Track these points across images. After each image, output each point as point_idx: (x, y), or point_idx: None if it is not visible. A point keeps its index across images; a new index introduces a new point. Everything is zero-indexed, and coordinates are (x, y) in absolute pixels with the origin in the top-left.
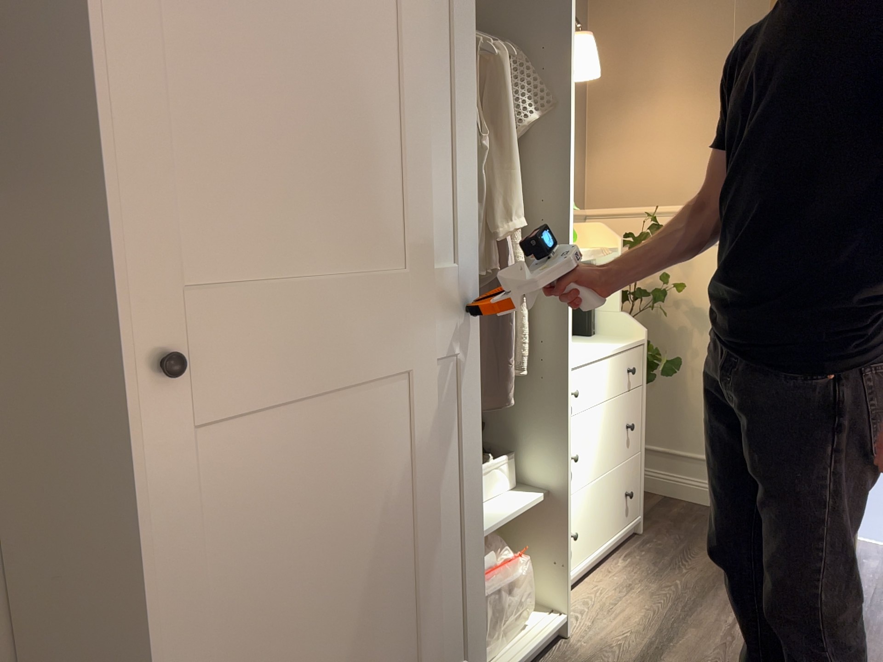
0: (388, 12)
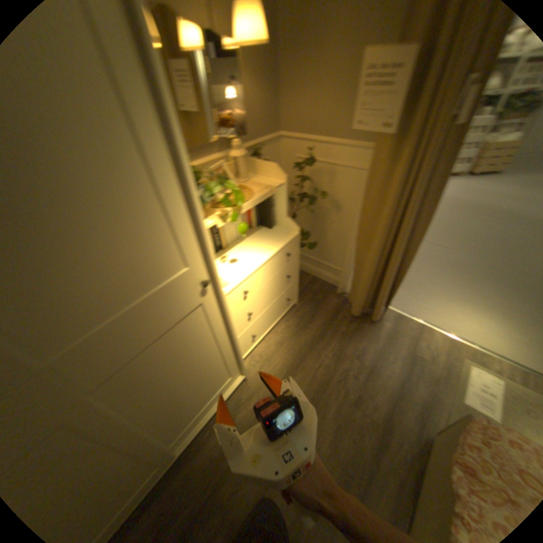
0: None
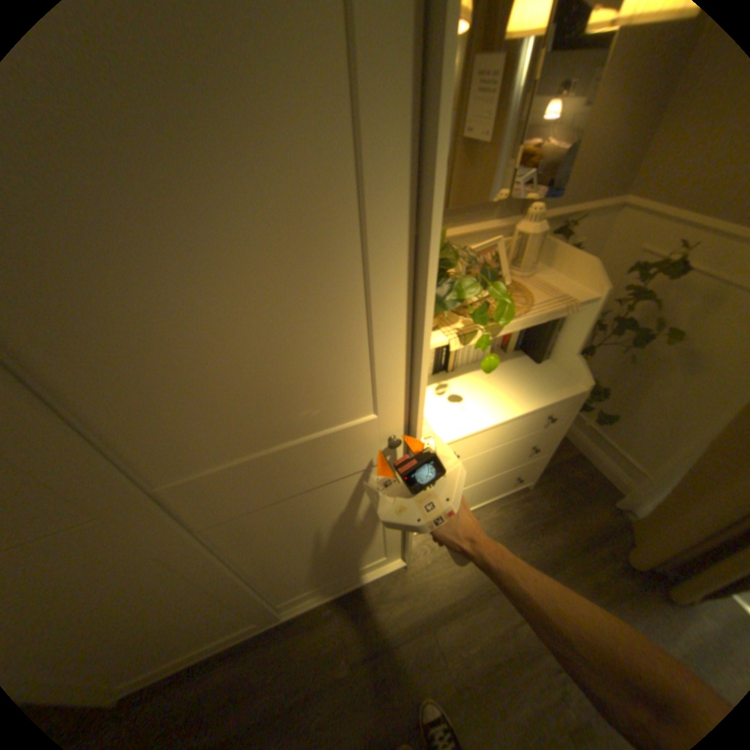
0: None
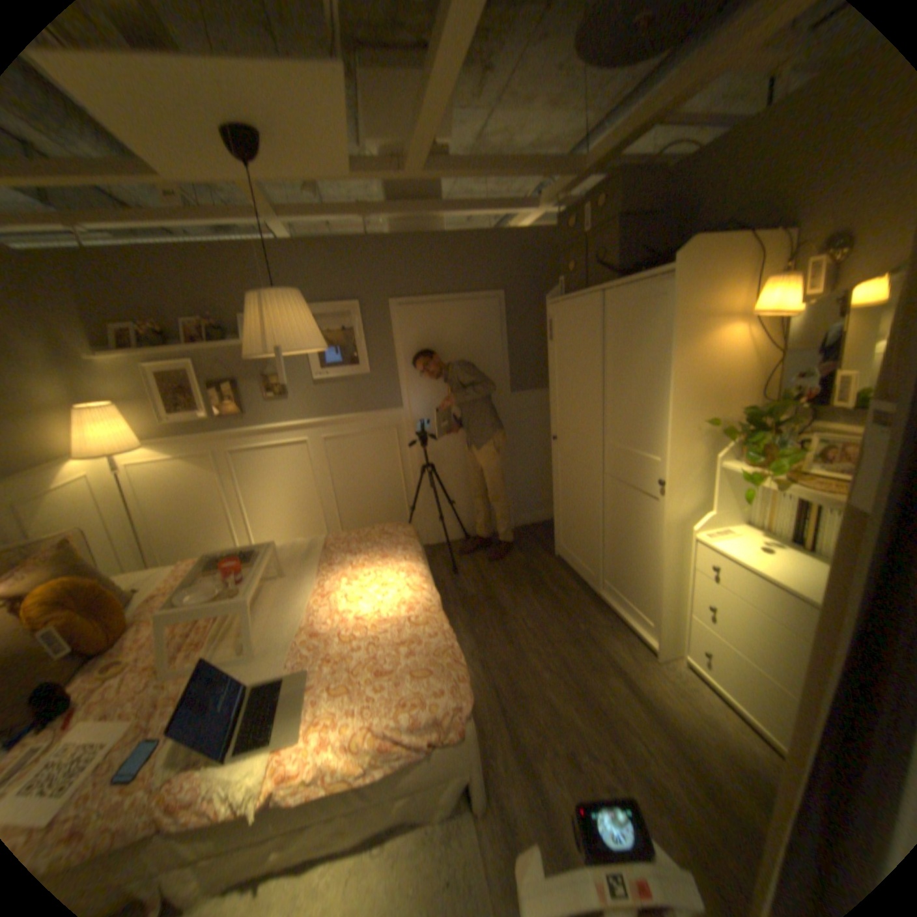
0: (588, 350)
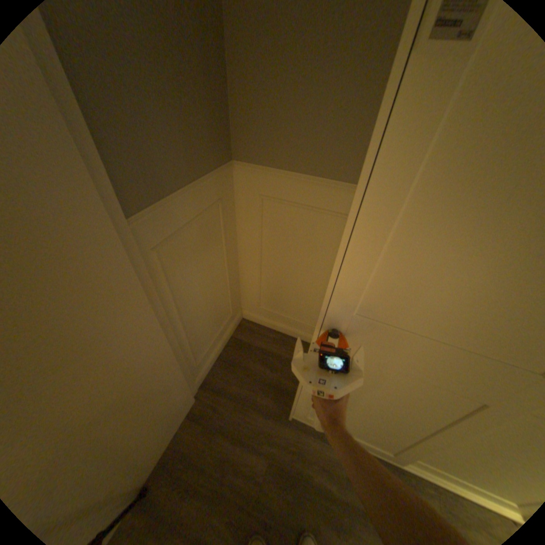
0: None
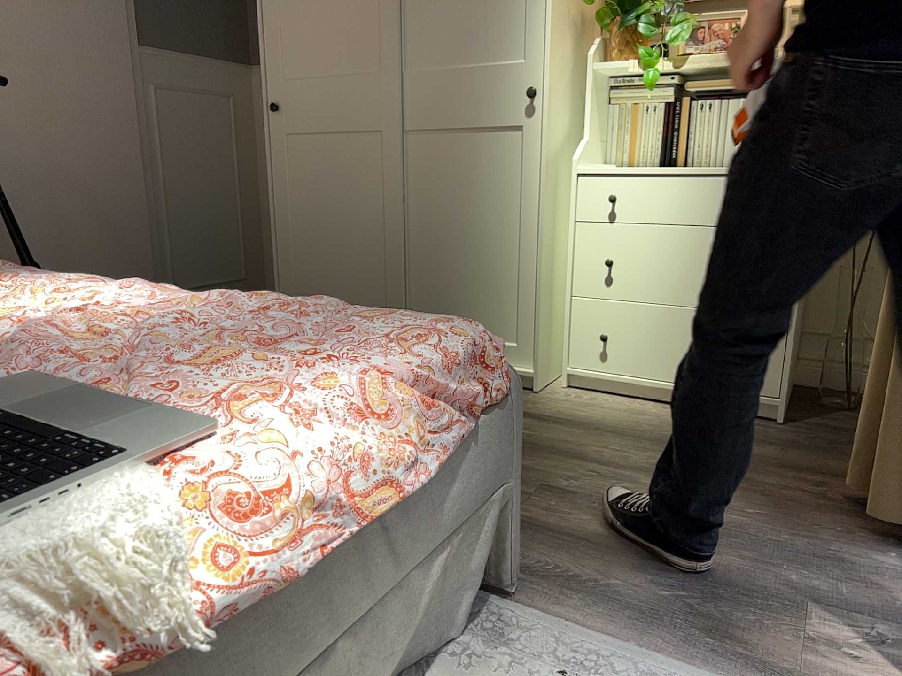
0: None
